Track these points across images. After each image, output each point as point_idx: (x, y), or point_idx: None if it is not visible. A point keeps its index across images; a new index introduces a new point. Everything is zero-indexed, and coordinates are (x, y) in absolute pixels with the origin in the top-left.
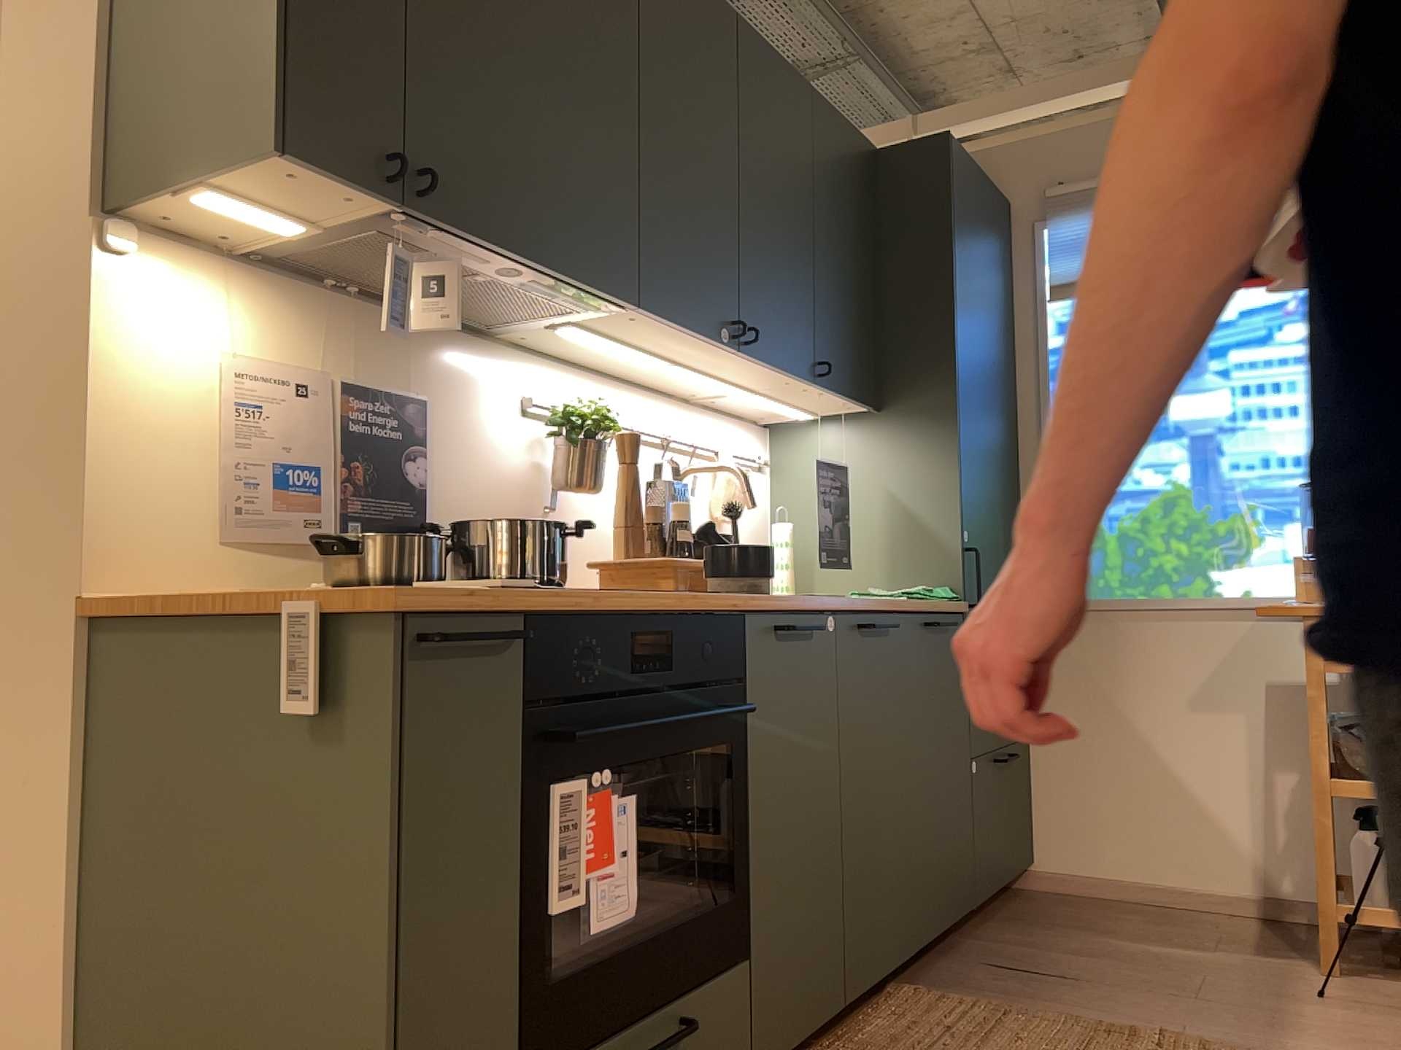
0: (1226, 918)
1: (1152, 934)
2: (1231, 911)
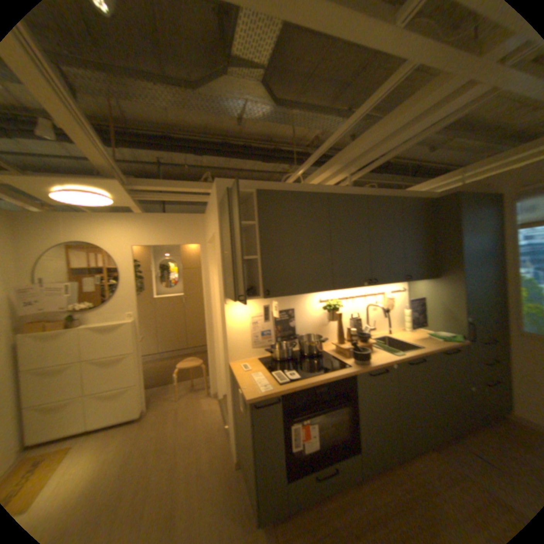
0: None
1: None
2: None
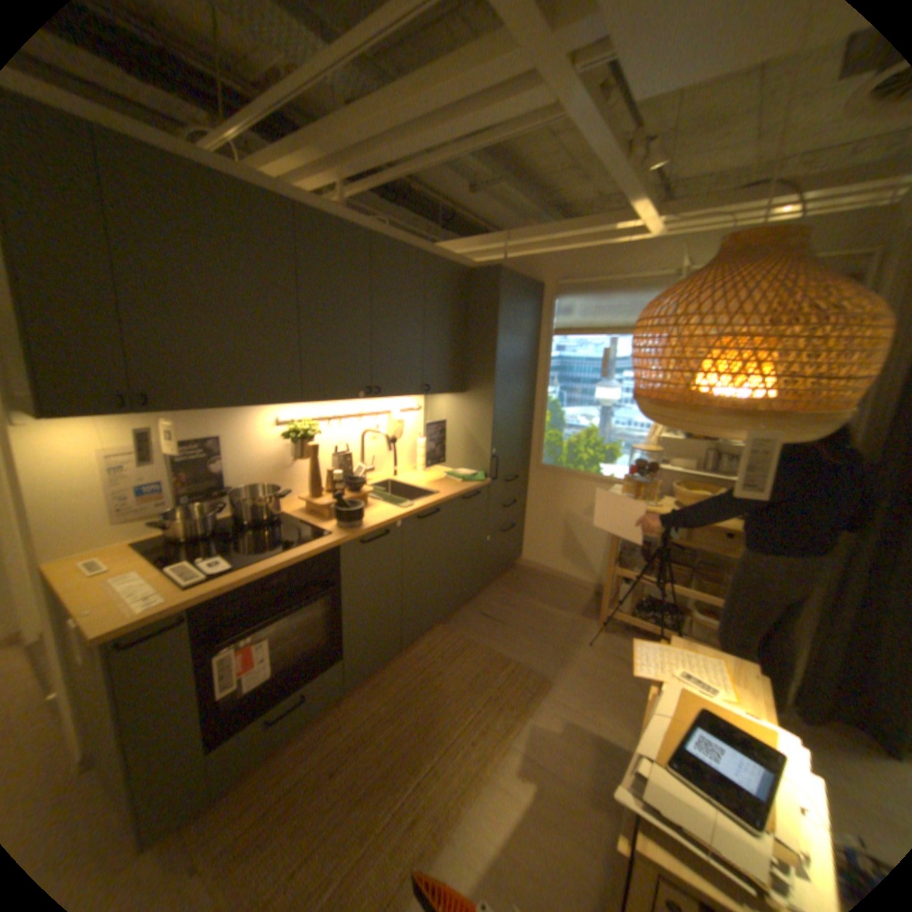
0: (582, 591)
1: (548, 599)
2: (585, 588)
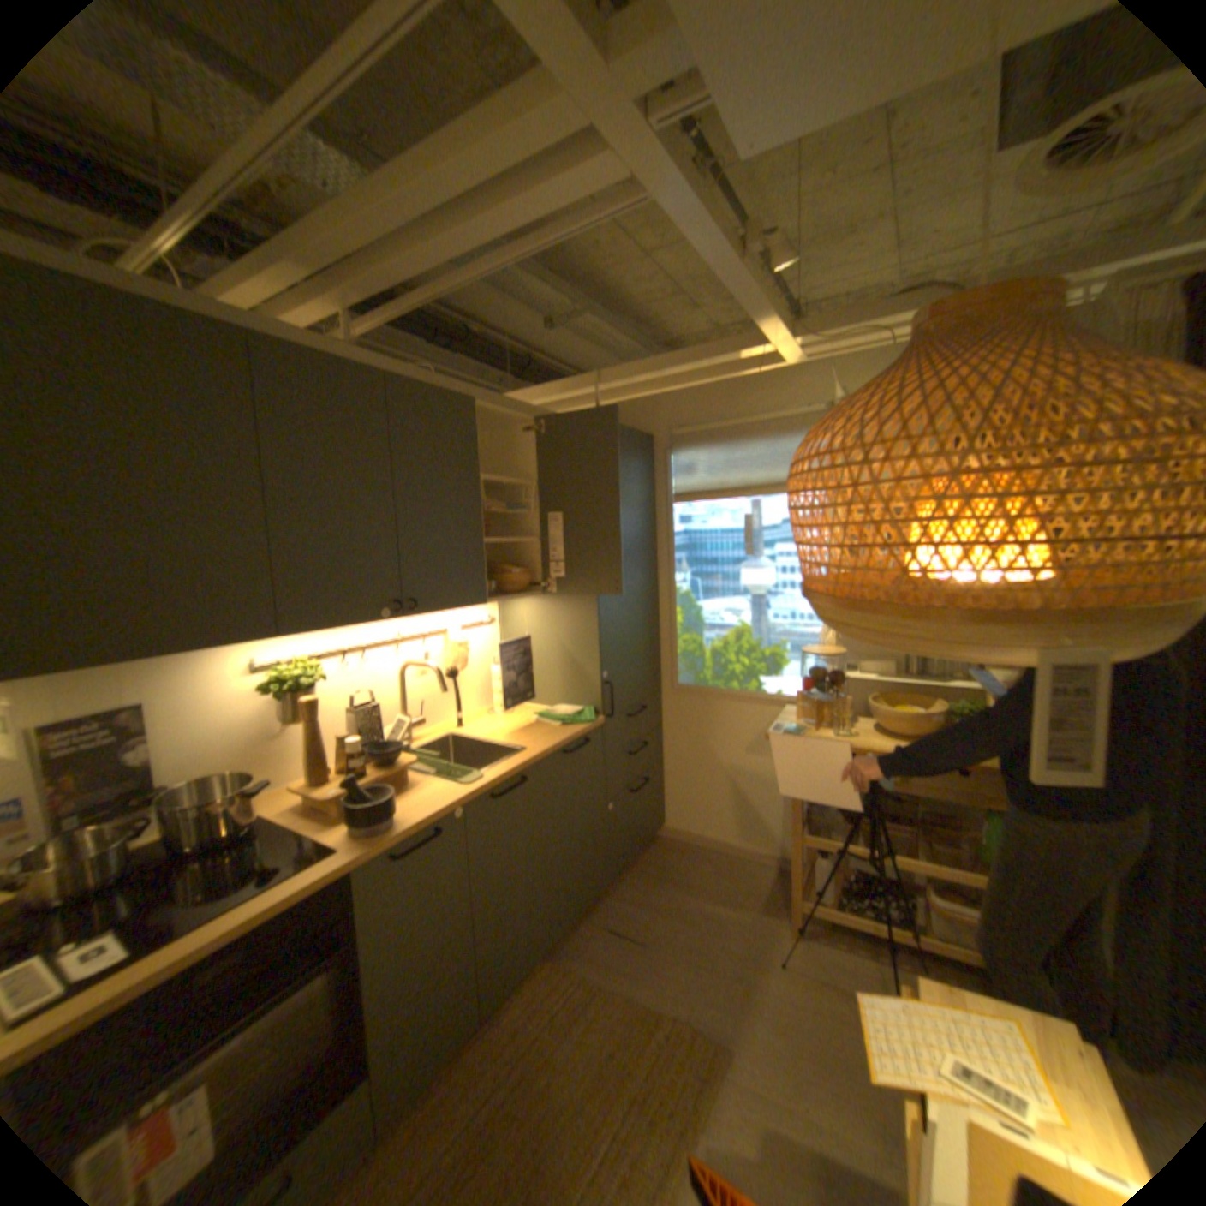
0: (759, 871)
1: (711, 891)
2: (763, 865)
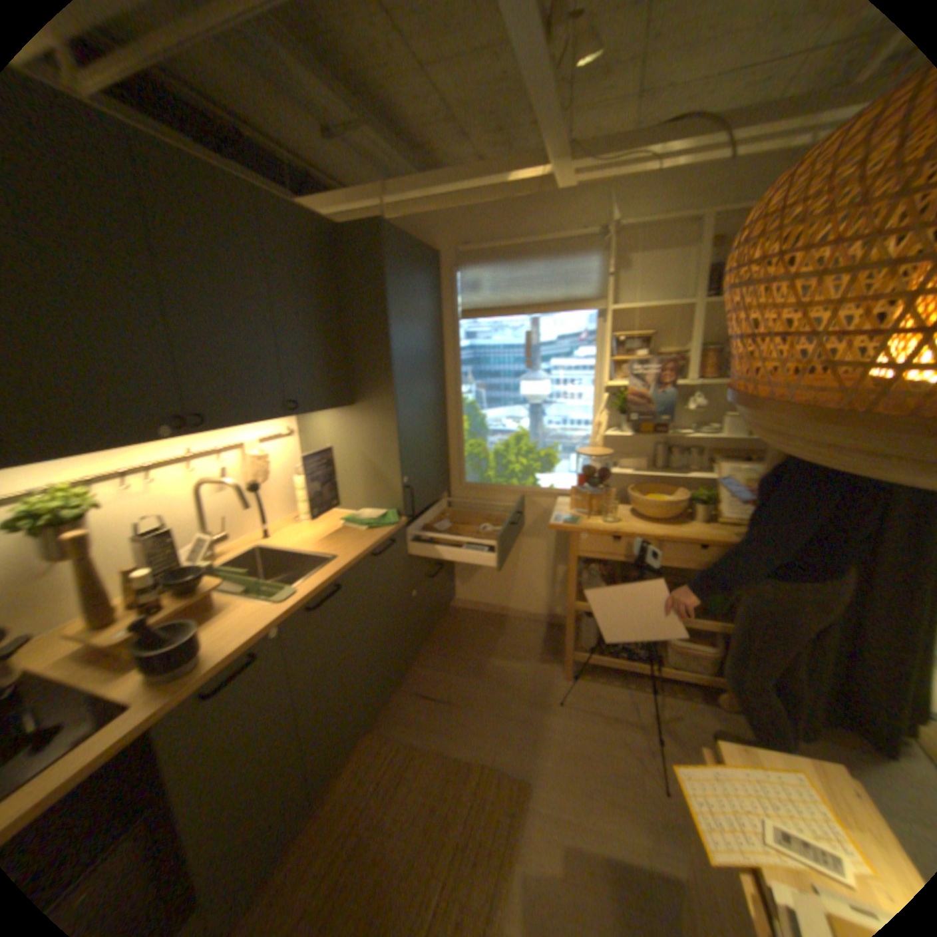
0: (531, 626)
1: (497, 648)
2: (534, 621)
